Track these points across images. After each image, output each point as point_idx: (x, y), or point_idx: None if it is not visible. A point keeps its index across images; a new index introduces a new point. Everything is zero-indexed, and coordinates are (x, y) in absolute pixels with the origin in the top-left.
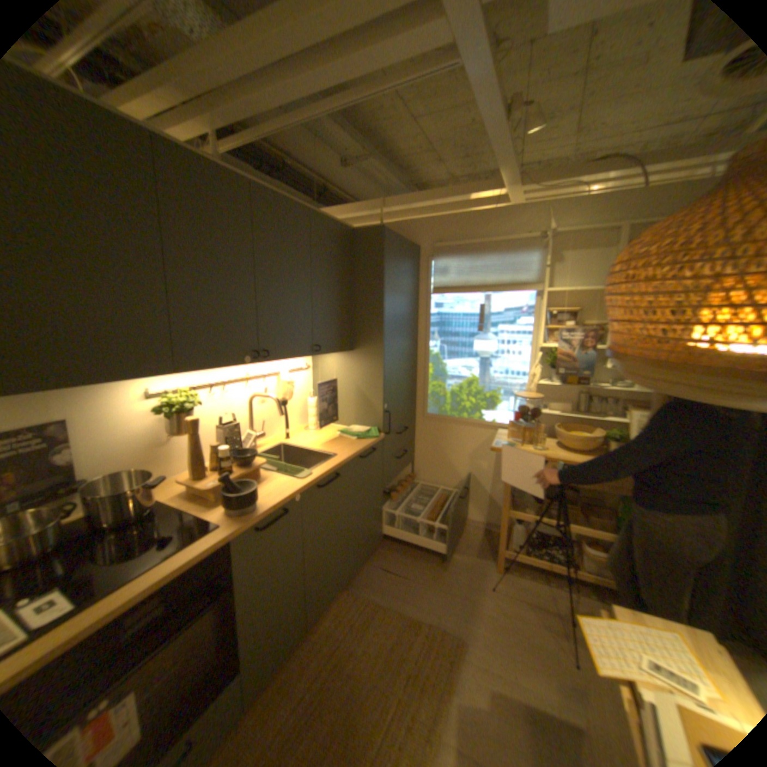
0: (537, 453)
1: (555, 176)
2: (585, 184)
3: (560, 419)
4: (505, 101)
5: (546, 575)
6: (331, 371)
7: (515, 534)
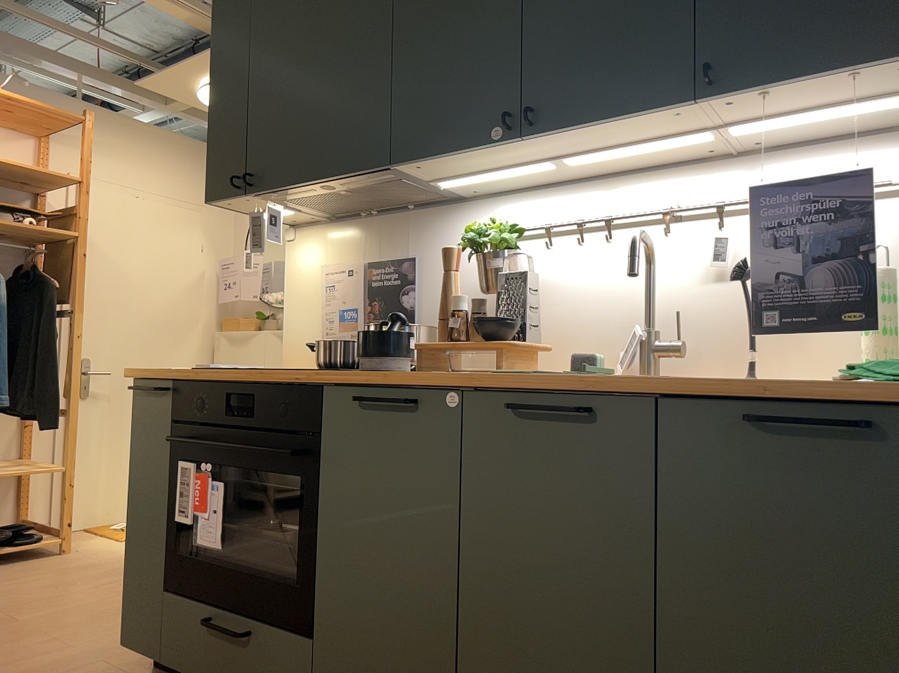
0: None
1: None
2: None
3: None
4: None
5: None
6: None
7: None
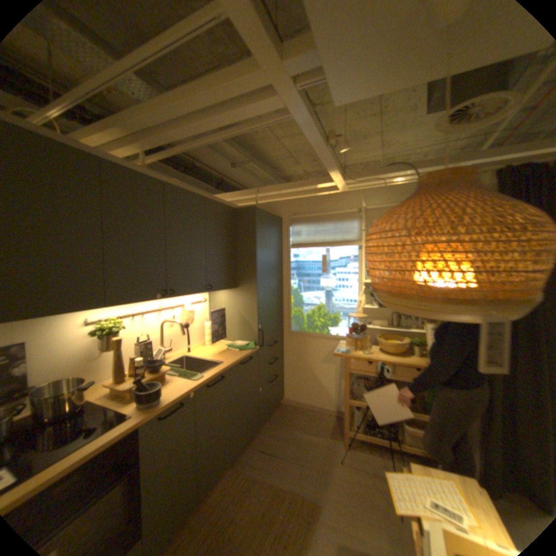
0: (365, 357)
1: (364, 175)
2: (382, 180)
3: (382, 332)
4: (323, 136)
5: (380, 450)
6: (221, 302)
7: (356, 418)
